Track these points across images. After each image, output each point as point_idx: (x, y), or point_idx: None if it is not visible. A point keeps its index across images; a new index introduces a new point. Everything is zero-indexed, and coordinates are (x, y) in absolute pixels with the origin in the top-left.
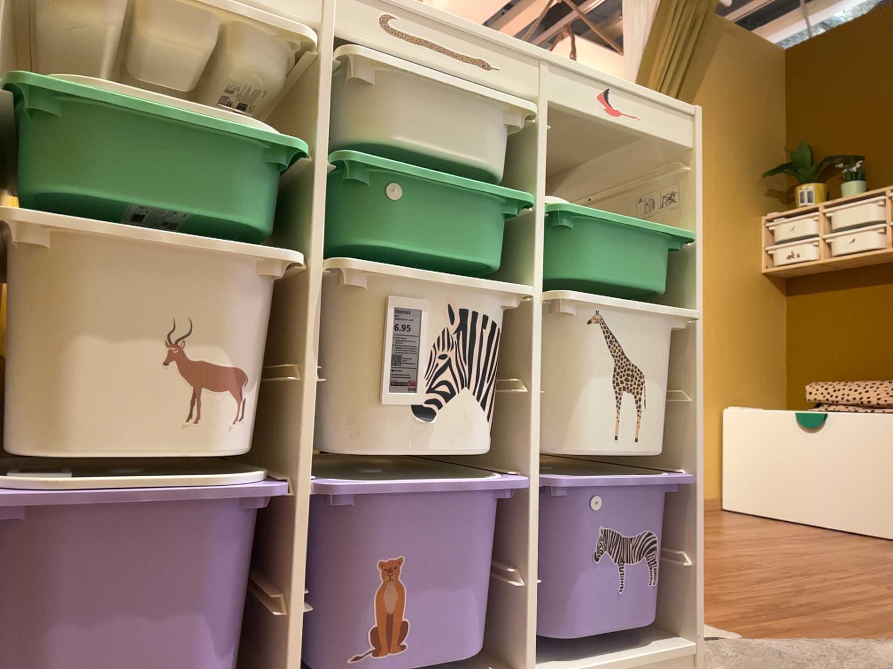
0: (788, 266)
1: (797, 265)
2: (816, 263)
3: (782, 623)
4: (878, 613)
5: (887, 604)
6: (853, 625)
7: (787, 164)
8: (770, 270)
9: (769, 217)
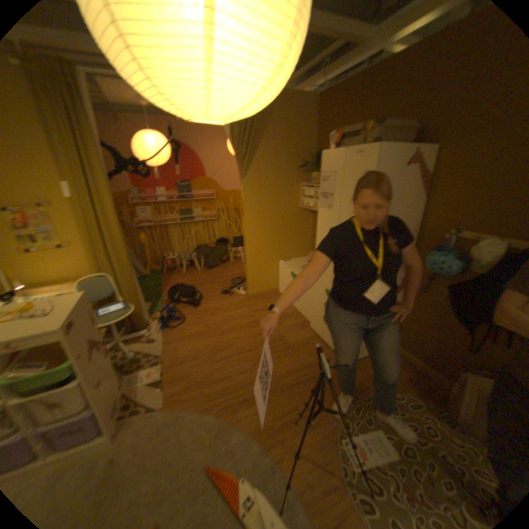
0: (307, 209)
1: (309, 209)
2: (313, 210)
3: (183, 401)
4: (222, 392)
5: (233, 384)
6: (203, 402)
7: (312, 159)
8: (303, 208)
9: (304, 185)
